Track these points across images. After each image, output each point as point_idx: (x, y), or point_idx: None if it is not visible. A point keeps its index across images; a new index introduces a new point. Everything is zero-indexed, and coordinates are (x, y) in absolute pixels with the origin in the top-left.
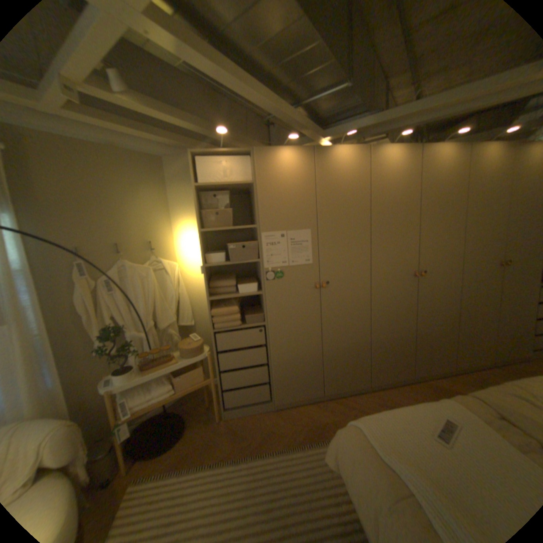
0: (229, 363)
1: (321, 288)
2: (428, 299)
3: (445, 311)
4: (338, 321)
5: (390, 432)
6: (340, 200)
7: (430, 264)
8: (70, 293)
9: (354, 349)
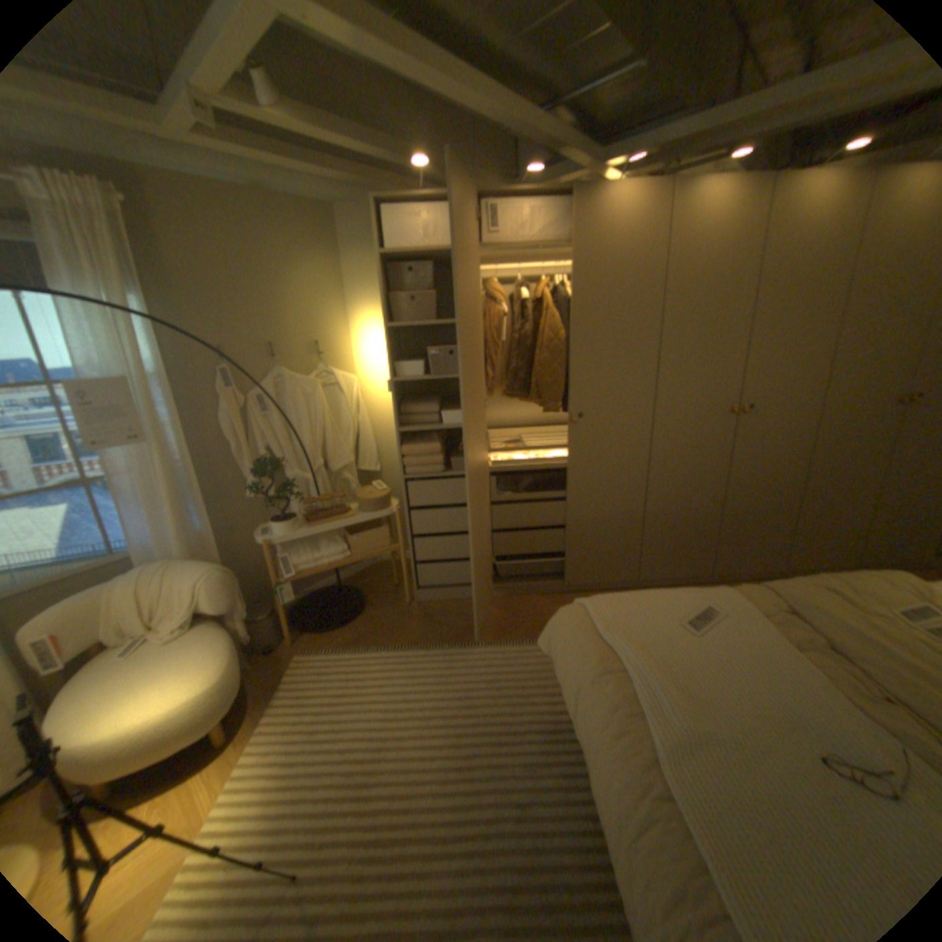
0: (425, 524)
1: (570, 423)
2: (752, 452)
3: (780, 474)
4: (594, 478)
5: (624, 613)
6: (612, 279)
7: (762, 394)
8: (213, 410)
9: (616, 521)
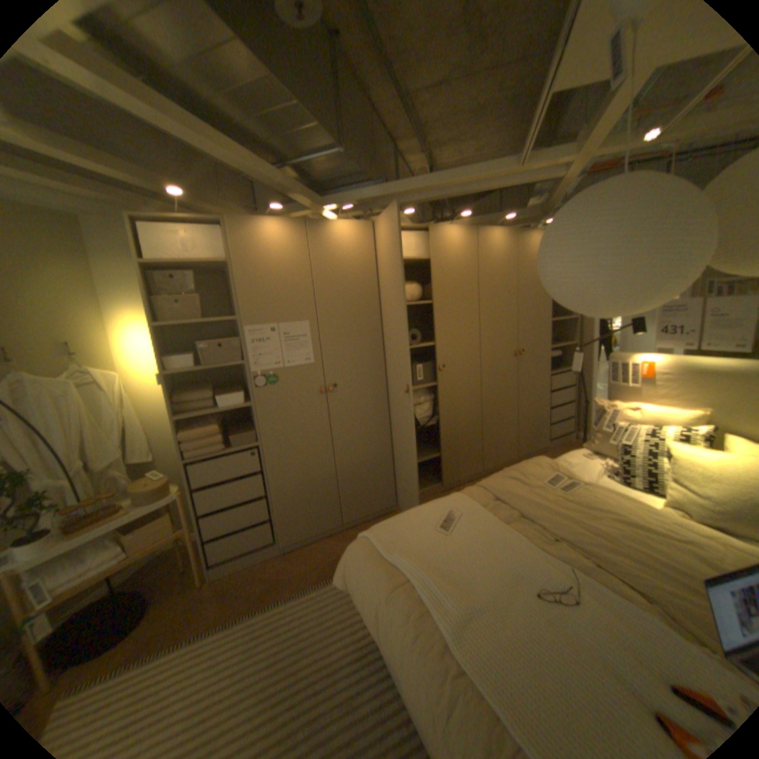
0: (209, 503)
1: (328, 392)
2: (448, 396)
3: (466, 408)
4: (352, 431)
5: (396, 534)
6: (342, 286)
7: (447, 358)
8: None
9: (373, 462)
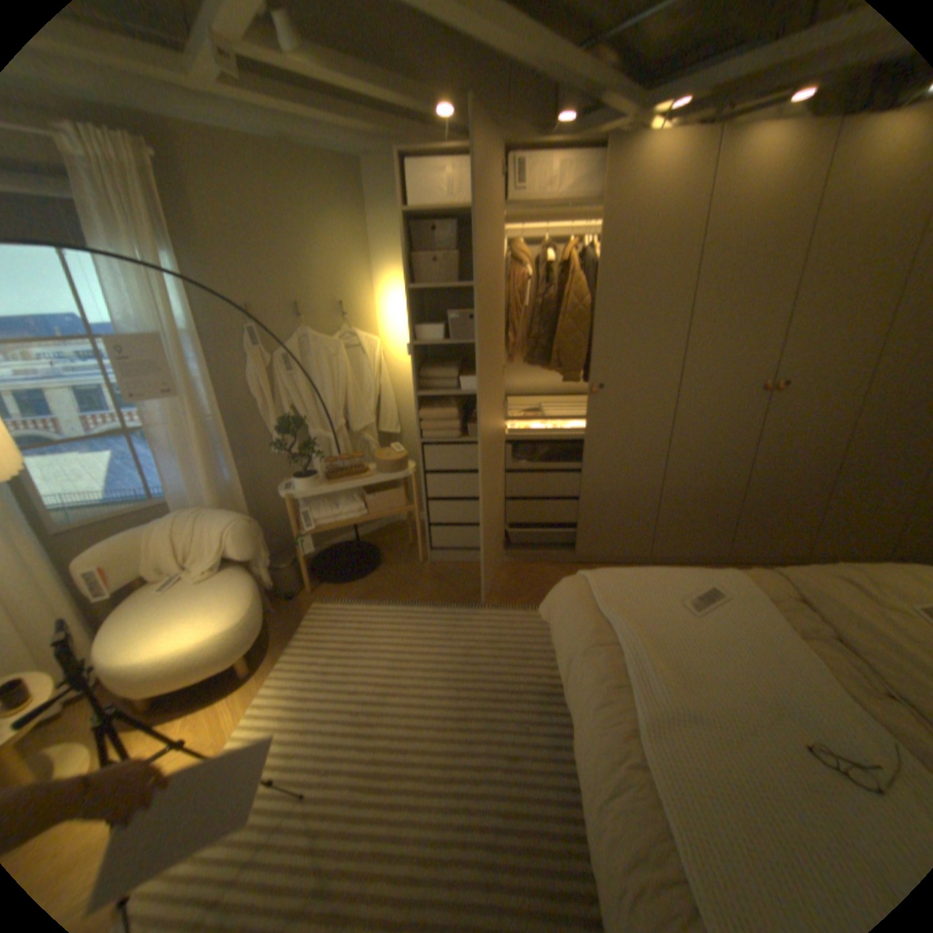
0: (439, 488)
1: (589, 394)
2: (783, 432)
3: (812, 456)
4: (611, 451)
5: (624, 588)
6: (644, 241)
7: (800, 370)
8: (240, 368)
9: (631, 496)
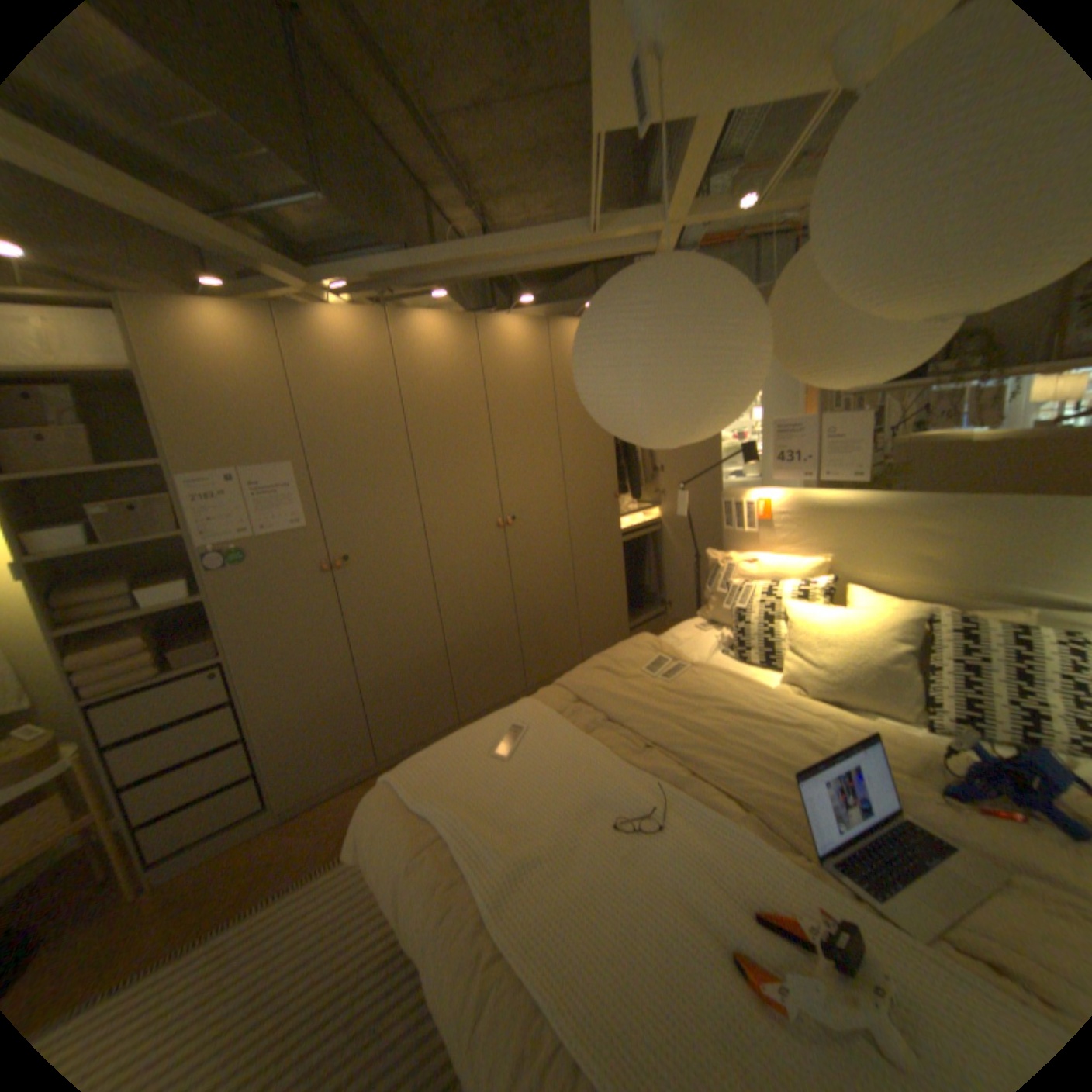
0: (139, 764)
1: (335, 569)
2: (525, 561)
3: (552, 575)
4: (380, 625)
5: (432, 770)
6: (345, 407)
7: (518, 506)
8: None
9: (418, 666)
